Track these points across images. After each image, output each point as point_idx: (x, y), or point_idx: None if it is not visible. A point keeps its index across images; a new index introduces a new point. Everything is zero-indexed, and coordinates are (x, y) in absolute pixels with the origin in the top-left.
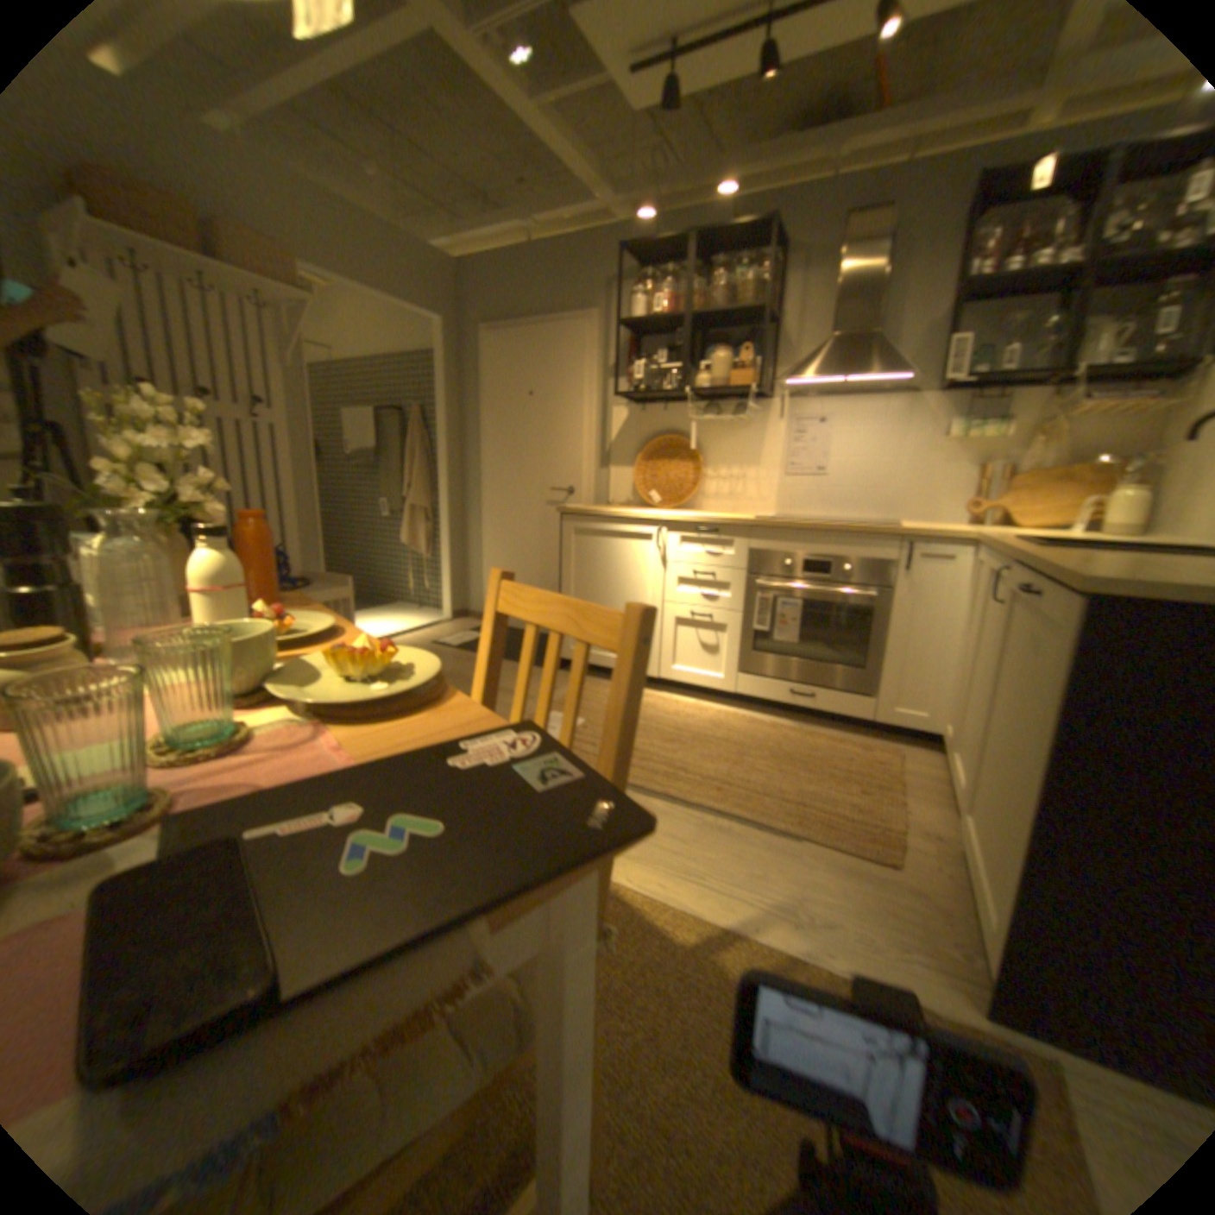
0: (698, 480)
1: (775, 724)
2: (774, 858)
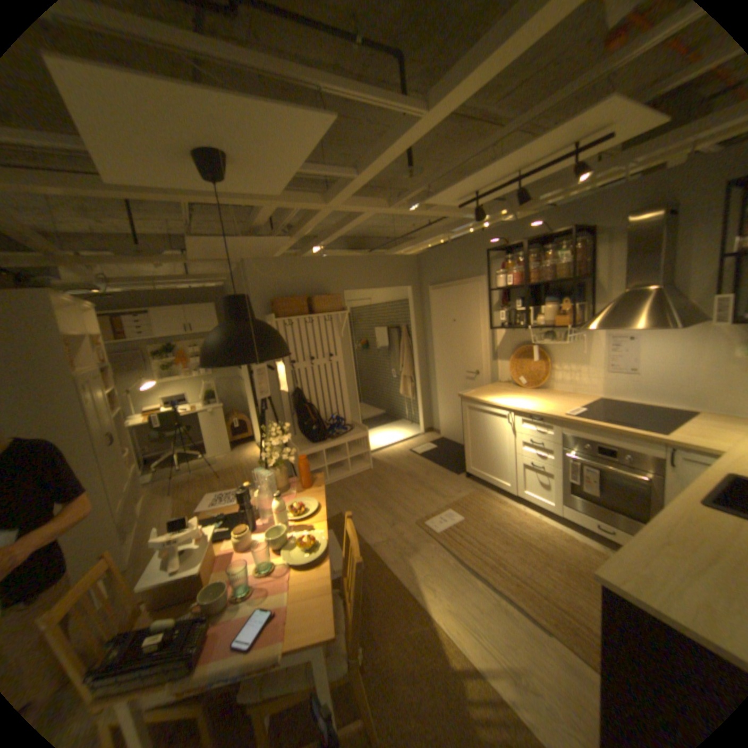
0: (548, 372)
1: (589, 545)
2: (529, 641)
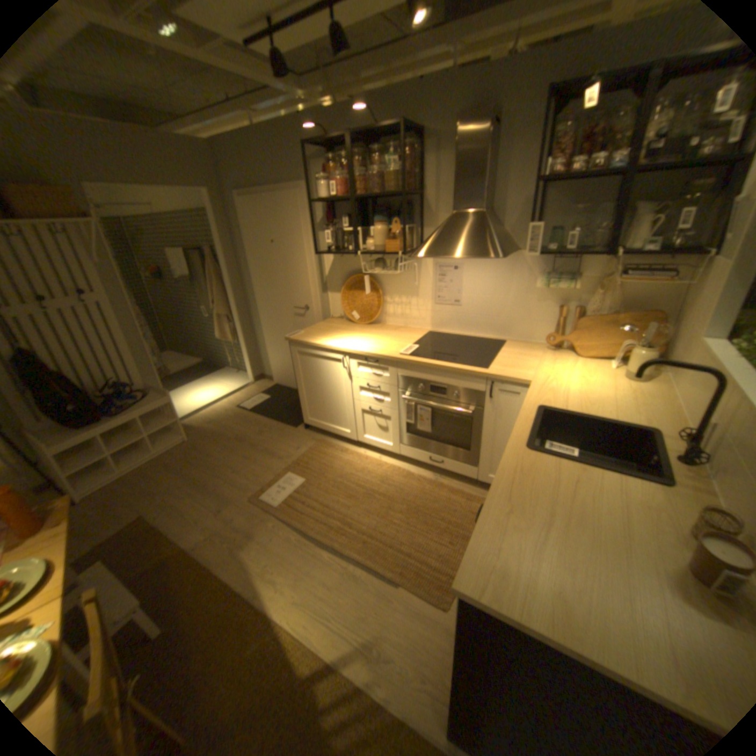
0: (380, 306)
1: (422, 476)
2: (377, 602)
